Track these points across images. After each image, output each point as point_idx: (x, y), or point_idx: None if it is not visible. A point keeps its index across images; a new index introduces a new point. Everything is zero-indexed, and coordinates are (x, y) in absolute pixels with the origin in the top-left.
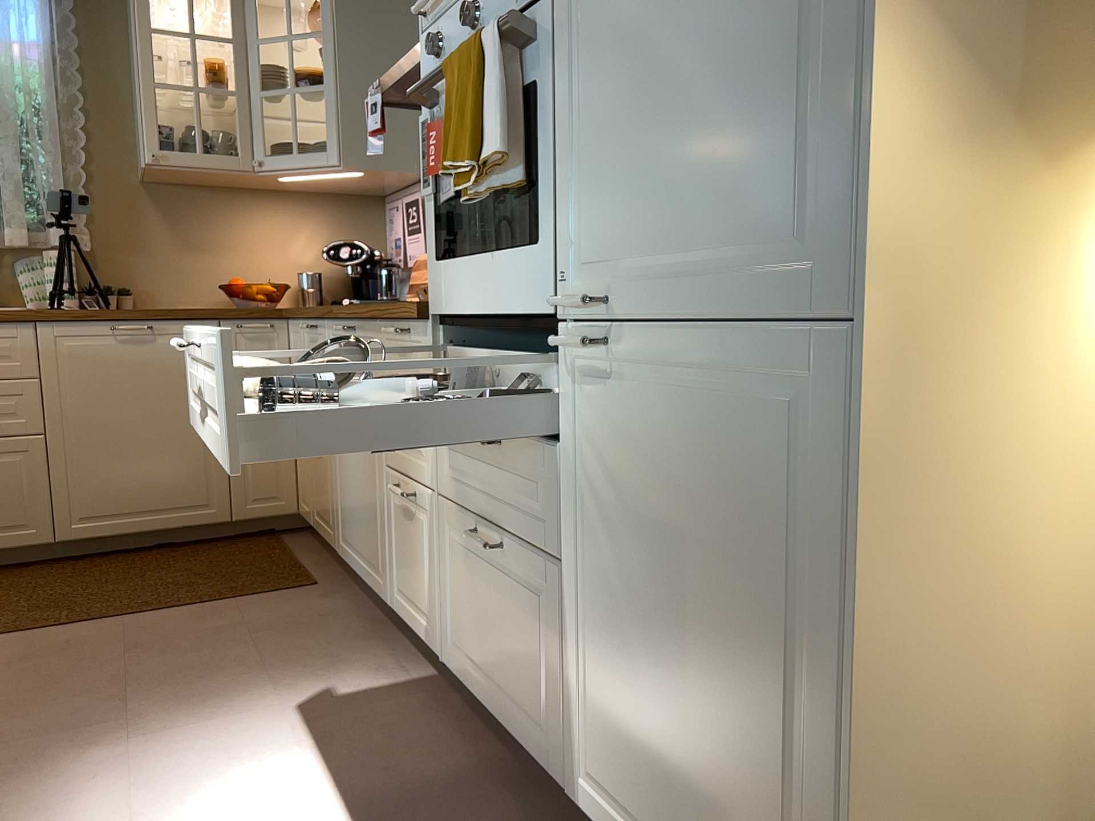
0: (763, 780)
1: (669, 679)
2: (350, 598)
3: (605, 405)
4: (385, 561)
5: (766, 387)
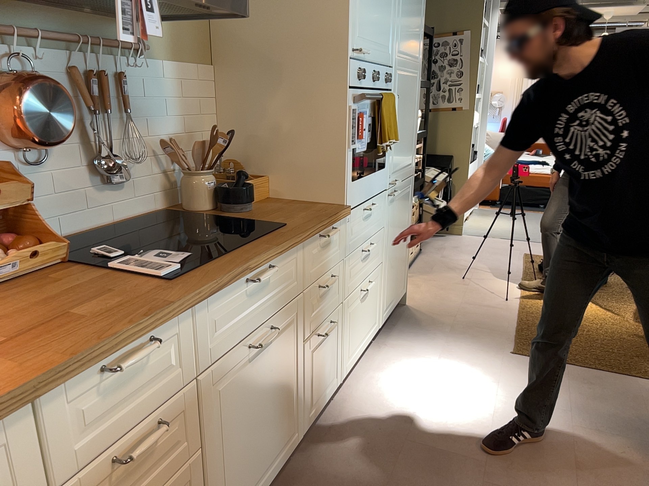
0: (403, 258)
1: (396, 259)
2: None
3: (392, 207)
4: (299, 412)
5: (408, 188)
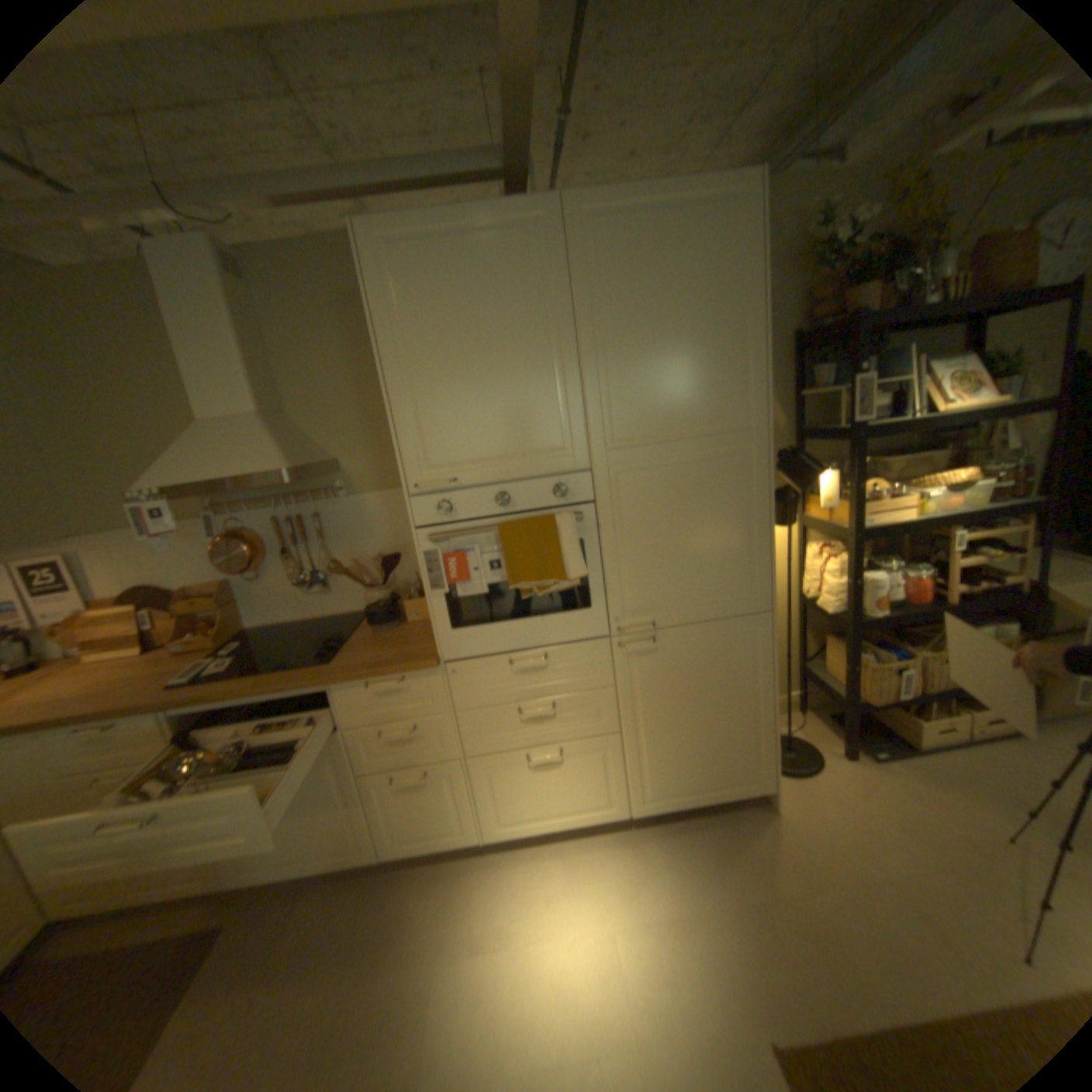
0: (739, 741)
1: (693, 739)
2: (277, 907)
3: (646, 663)
4: (361, 841)
5: (733, 635)
